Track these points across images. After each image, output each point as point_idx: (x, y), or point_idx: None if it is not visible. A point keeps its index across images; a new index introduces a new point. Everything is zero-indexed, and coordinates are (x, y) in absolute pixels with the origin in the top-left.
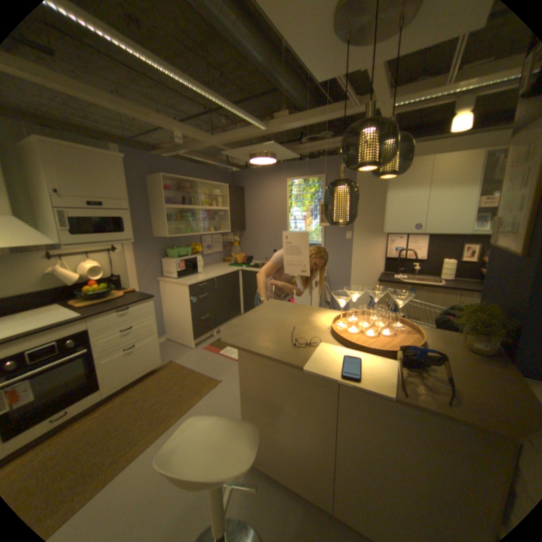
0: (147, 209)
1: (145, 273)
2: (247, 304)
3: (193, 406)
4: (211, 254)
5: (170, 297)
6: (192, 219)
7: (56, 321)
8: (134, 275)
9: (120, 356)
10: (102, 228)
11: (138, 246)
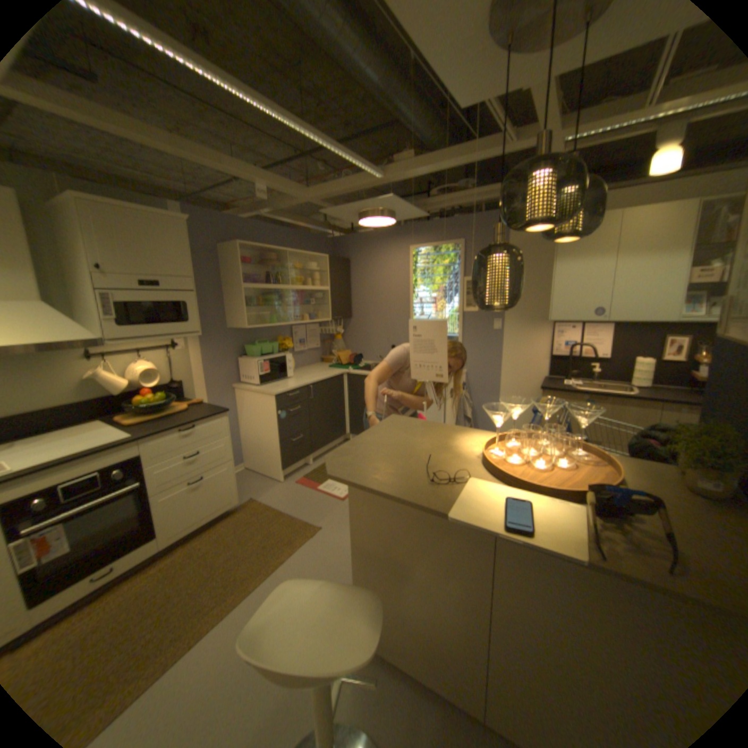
0: (219, 291)
1: (216, 378)
2: (354, 421)
3: (284, 563)
4: (306, 351)
5: (250, 411)
6: (279, 303)
7: (98, 444)
8: (201, 381)
9: (184, 492)
10: (160, 316)
11: (207, 342)
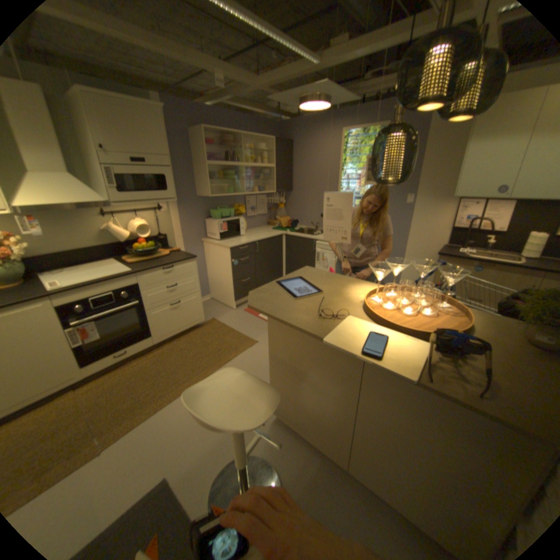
0: (190, 166)
1: (190, 233)
2: (289, 270)
3: (231, 360)
4: (255, 216)
5: (214, 258)
6: (235, 177)
7: (111, 273)
8: (179, 235)
9: (168, 309)
10: (147, 185)
11: (183, 206)
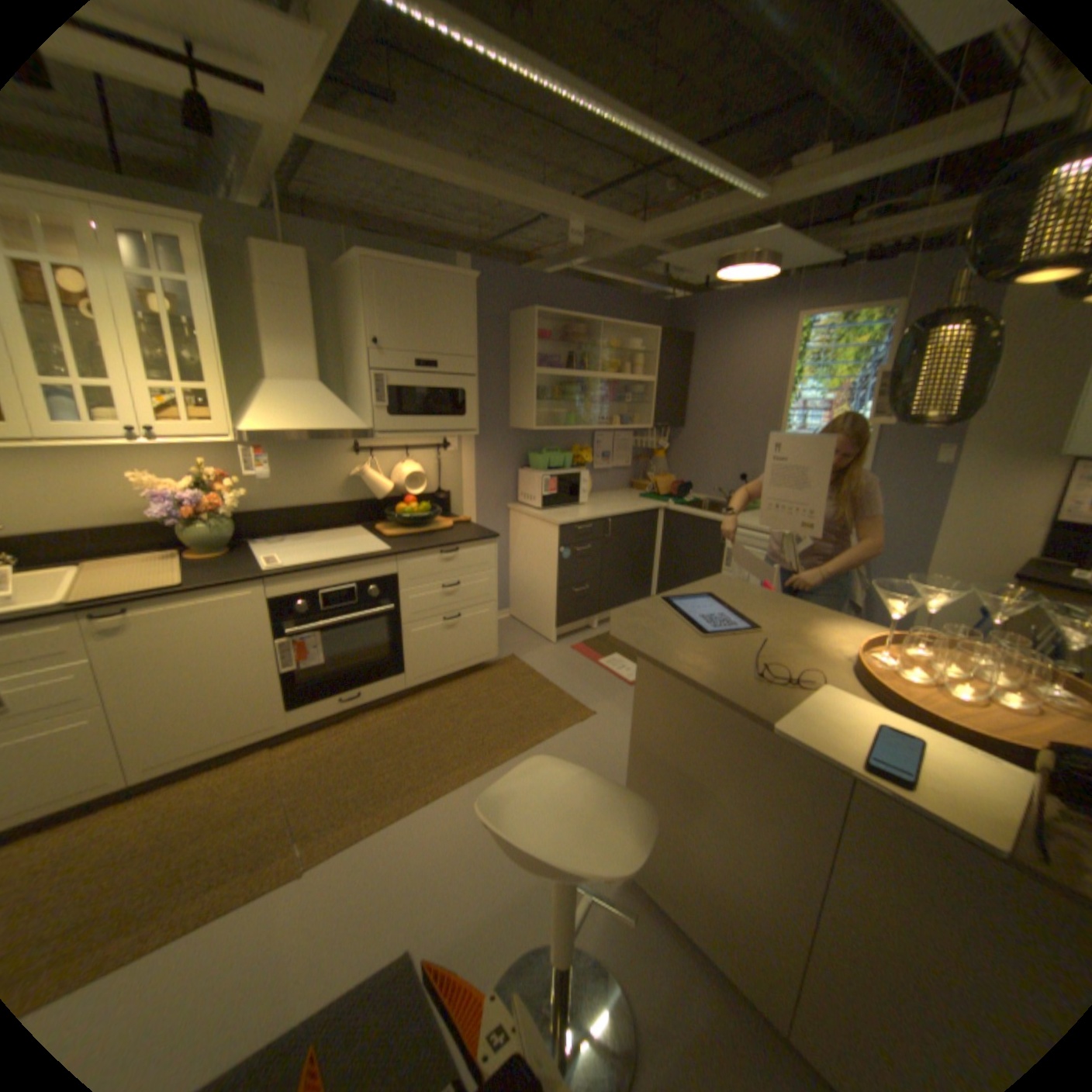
0: (505, 377)
1: (488, 494)
2: (665, 580)
3: (542, 743)
4: (608, 470)
5: (525, 543)
6: (581, 397)
7: (358, 553)
8: (471, 496)
9: (438, 627)
10: (433, 407)
11: (483, 444)
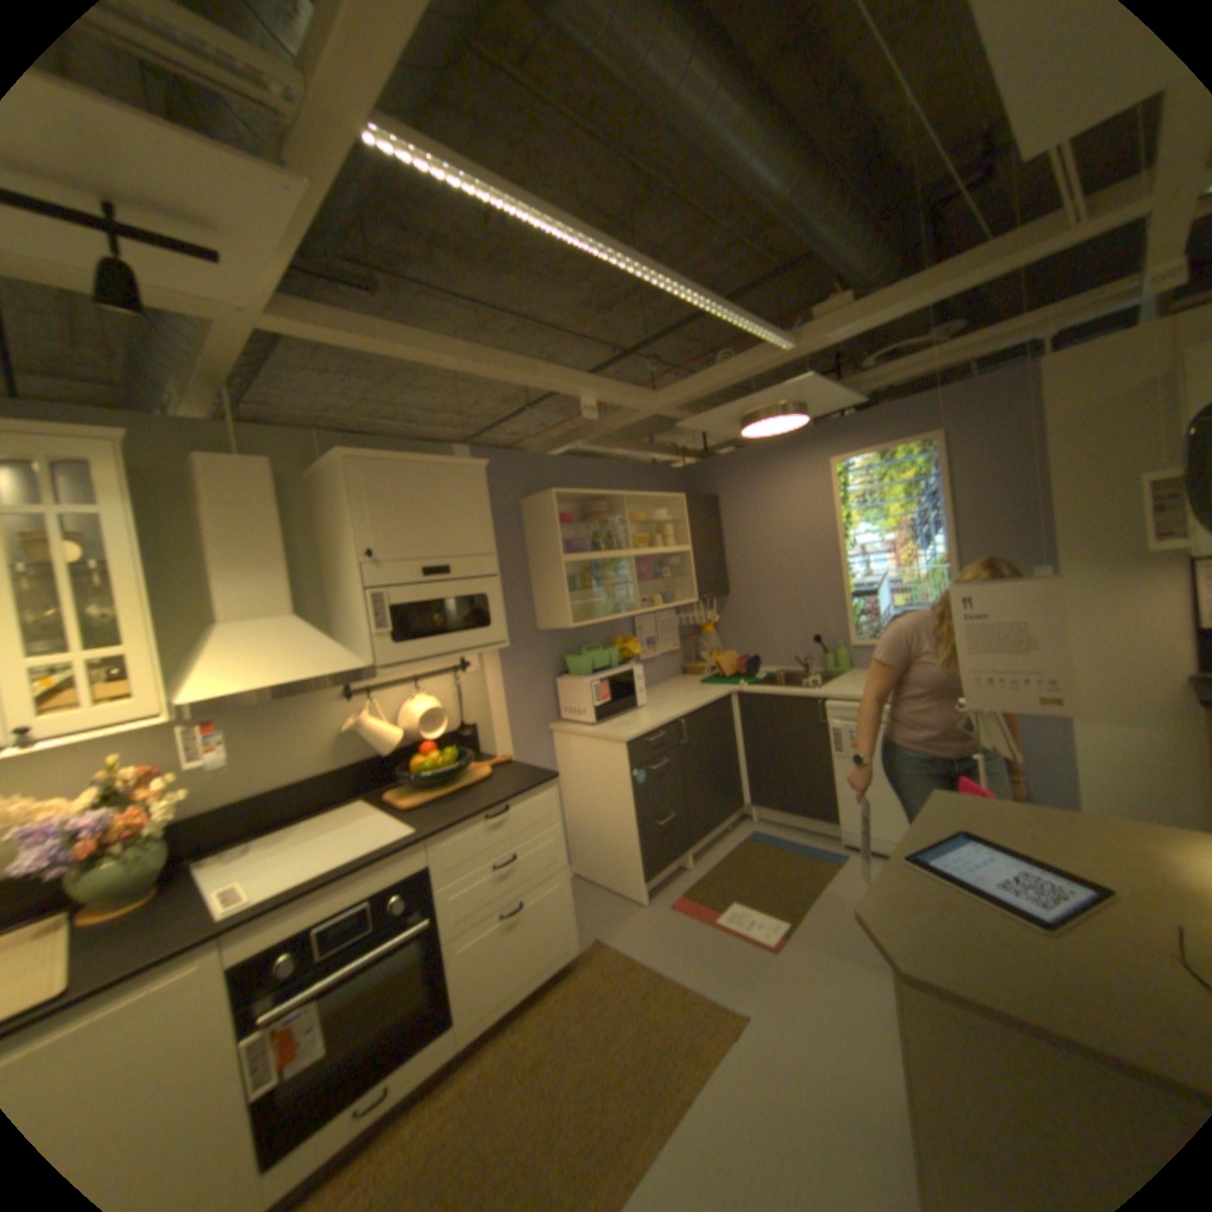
0: (524, 572)
1: (523, 716)
2: (758, 782)
3: (692, 1105)
4: (656, 658)
5: (581, 772)
6: (613, 581)
7: (366, 849)
8: (502, 724)
9: (493, 934)
10: (449, 622)
11: (509, 656)
